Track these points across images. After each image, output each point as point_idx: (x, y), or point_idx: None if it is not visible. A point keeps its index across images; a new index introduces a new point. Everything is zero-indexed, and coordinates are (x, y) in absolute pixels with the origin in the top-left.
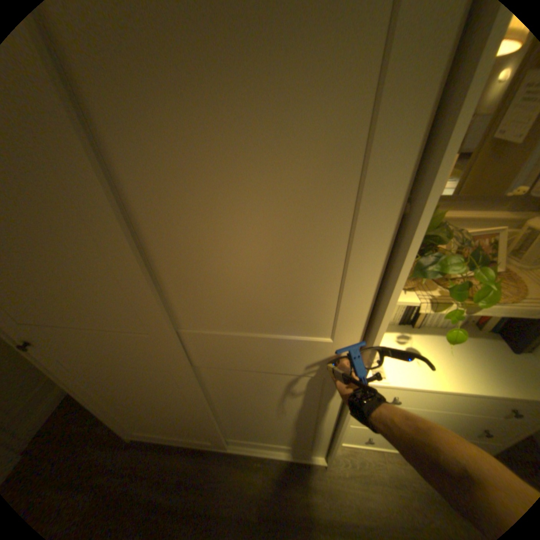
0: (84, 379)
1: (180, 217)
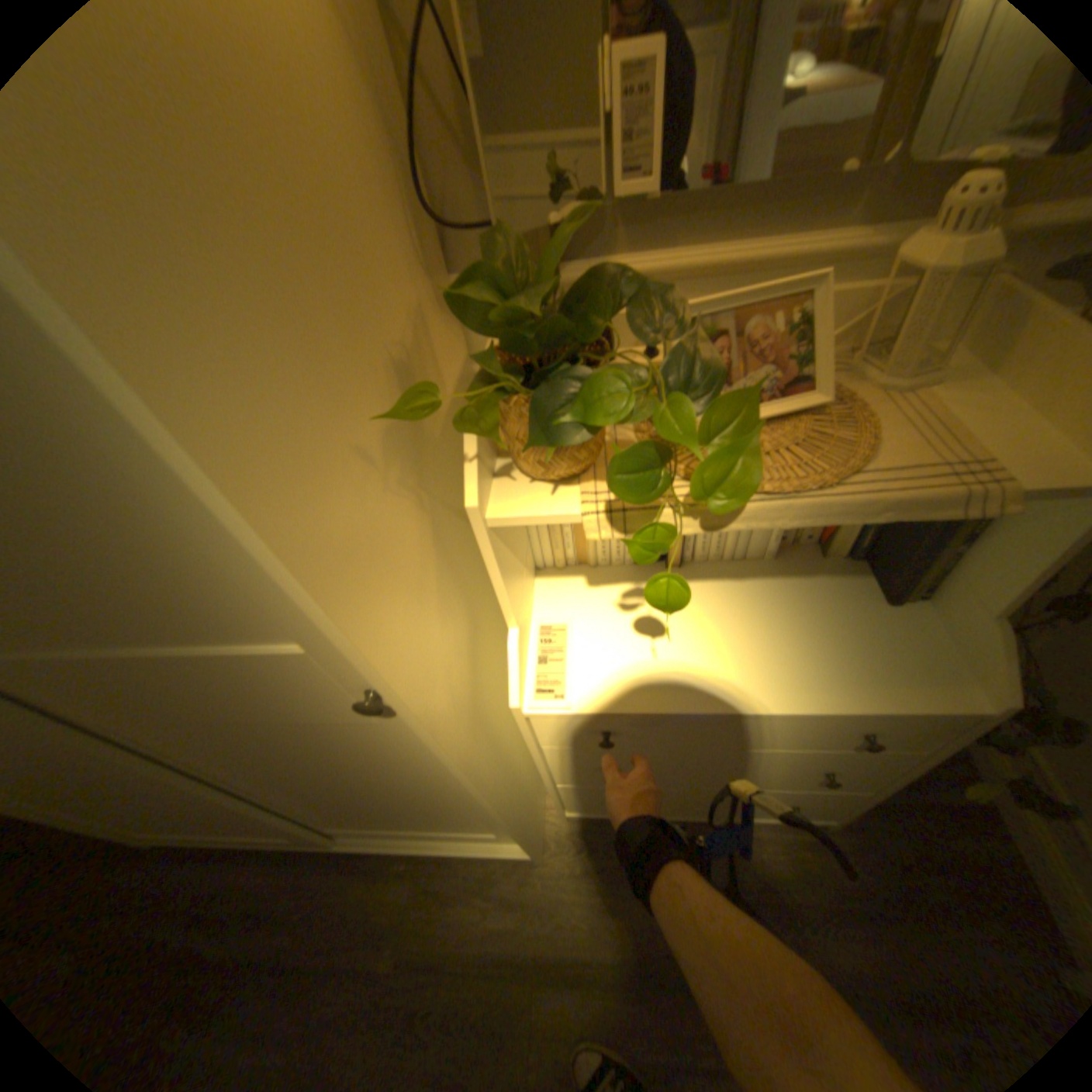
0: None
1: None
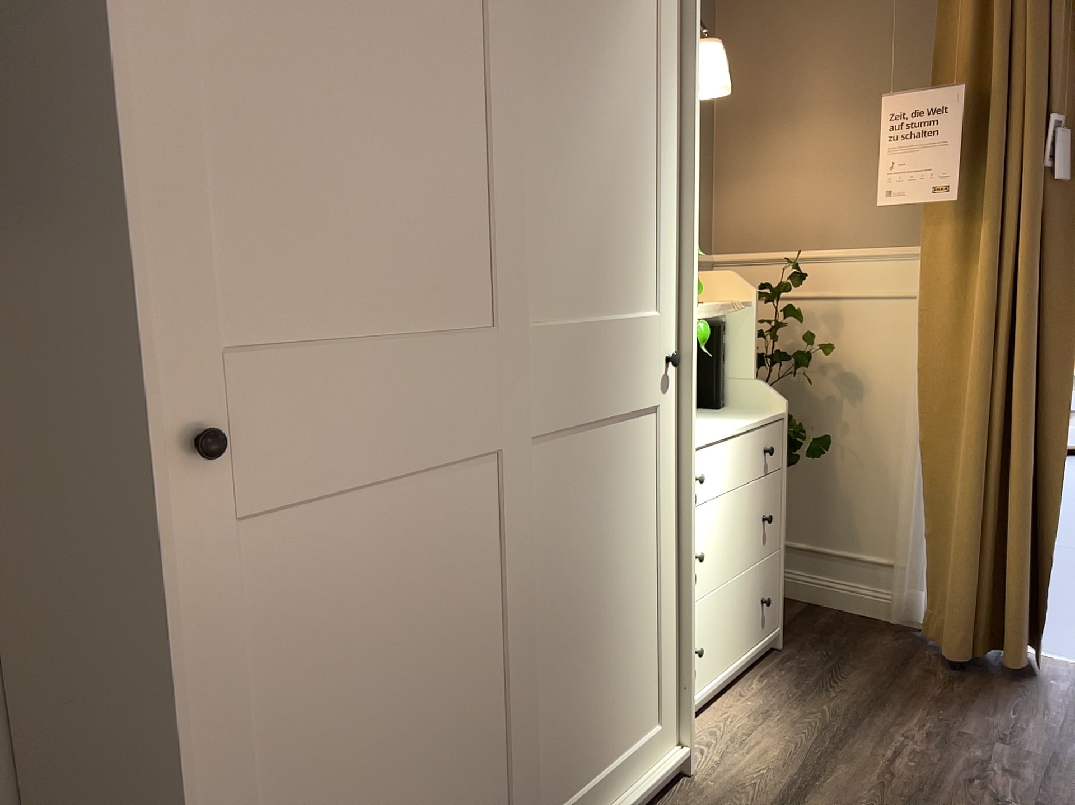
0: (279, 617)
1: (554, 107)
